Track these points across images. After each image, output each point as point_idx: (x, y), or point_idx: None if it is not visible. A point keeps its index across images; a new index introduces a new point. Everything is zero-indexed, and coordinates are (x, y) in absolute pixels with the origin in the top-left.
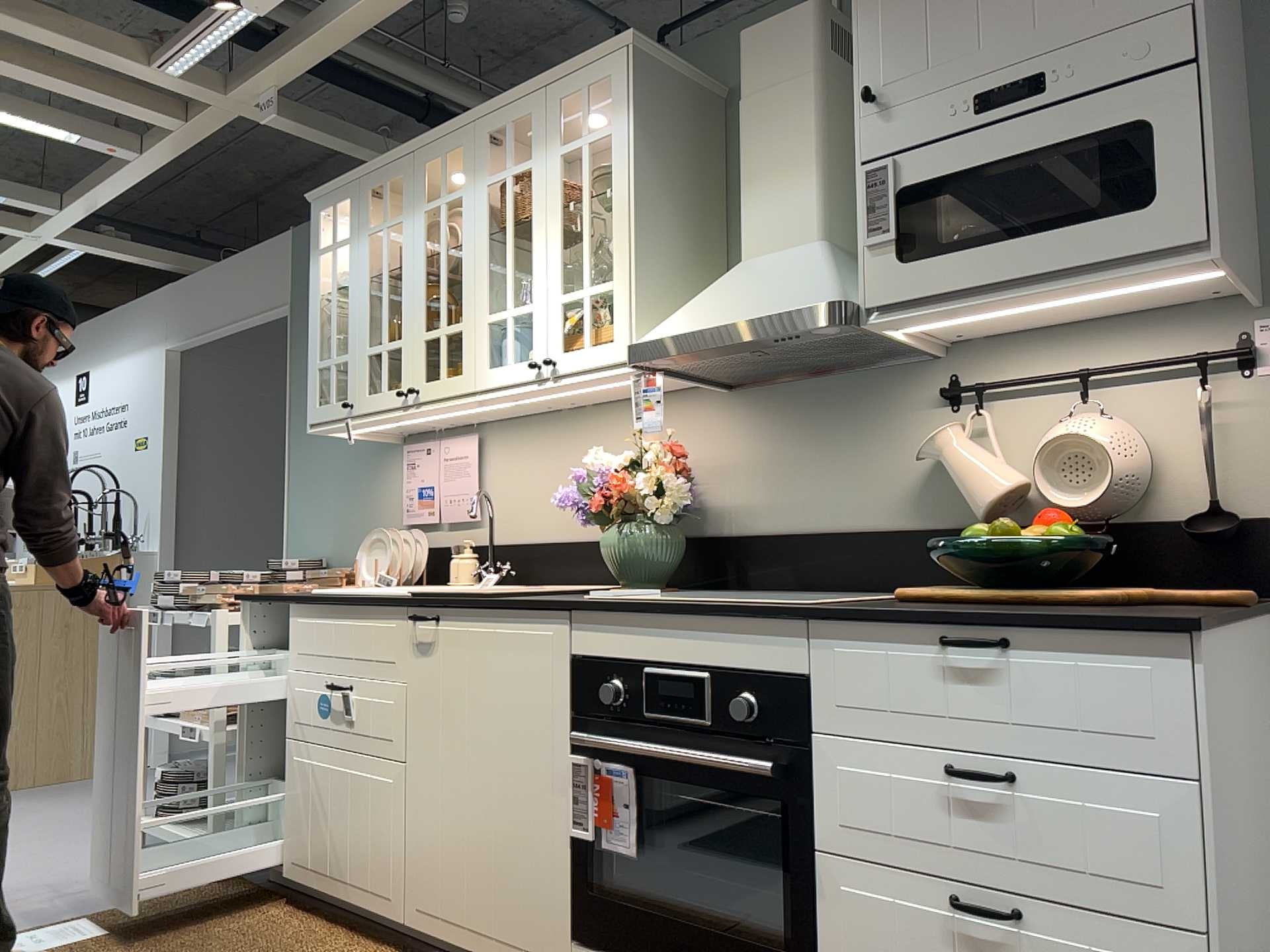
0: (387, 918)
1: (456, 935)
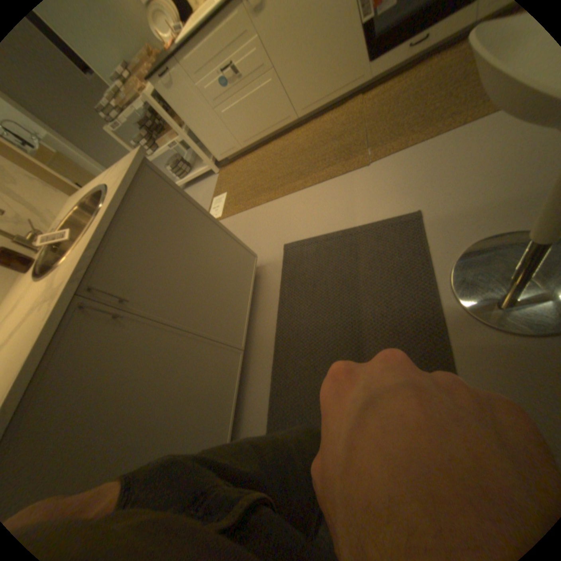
0: (291, 121)
1: (321, 101)
